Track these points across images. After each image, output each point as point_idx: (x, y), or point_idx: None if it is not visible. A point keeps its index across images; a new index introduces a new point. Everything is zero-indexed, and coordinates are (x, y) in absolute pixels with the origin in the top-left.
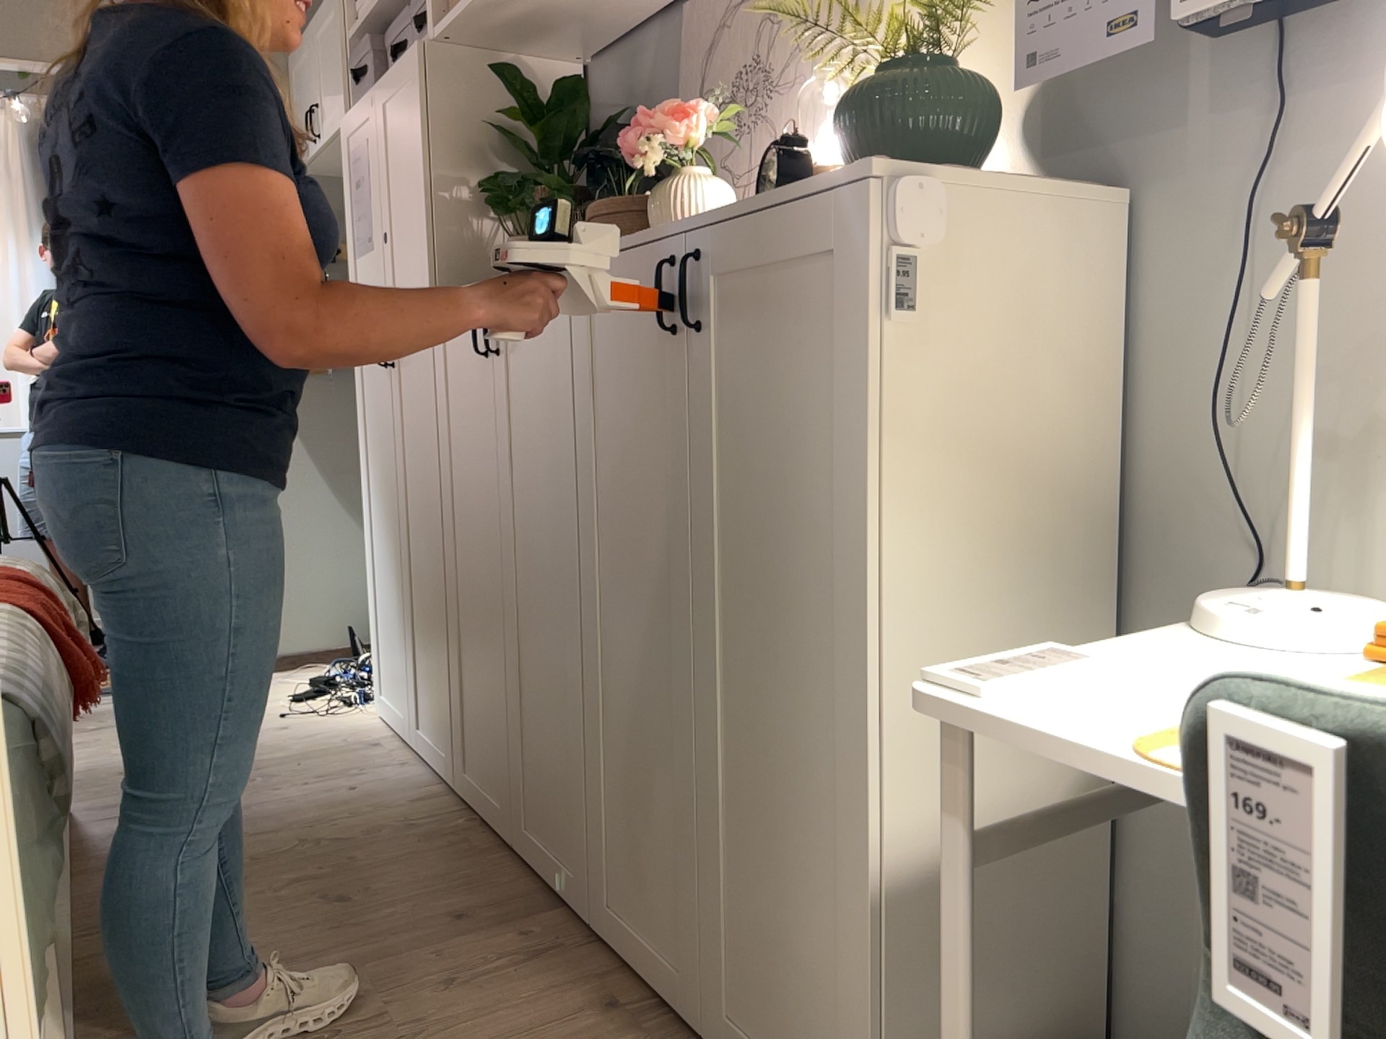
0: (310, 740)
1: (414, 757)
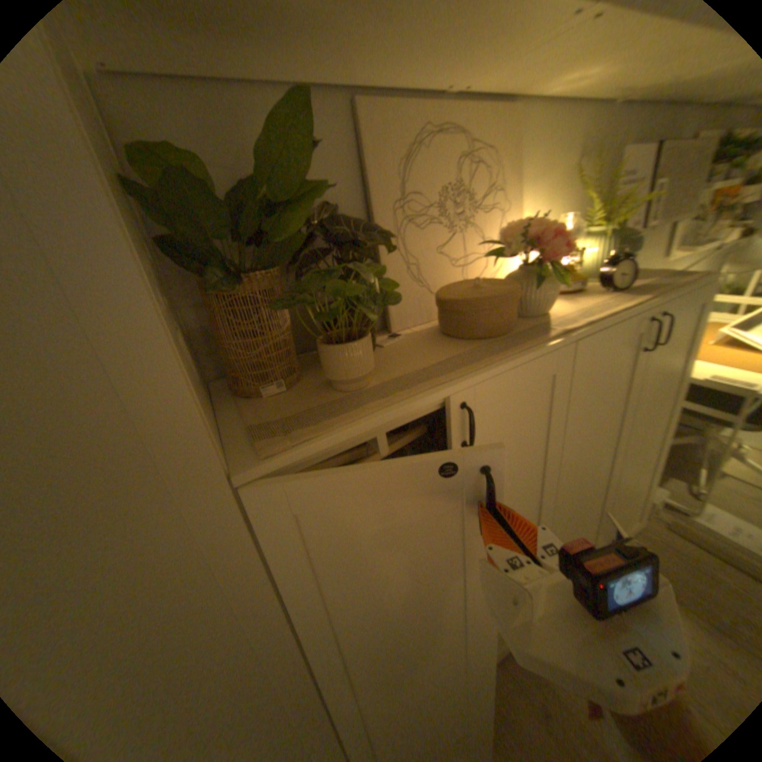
0: None
1: None
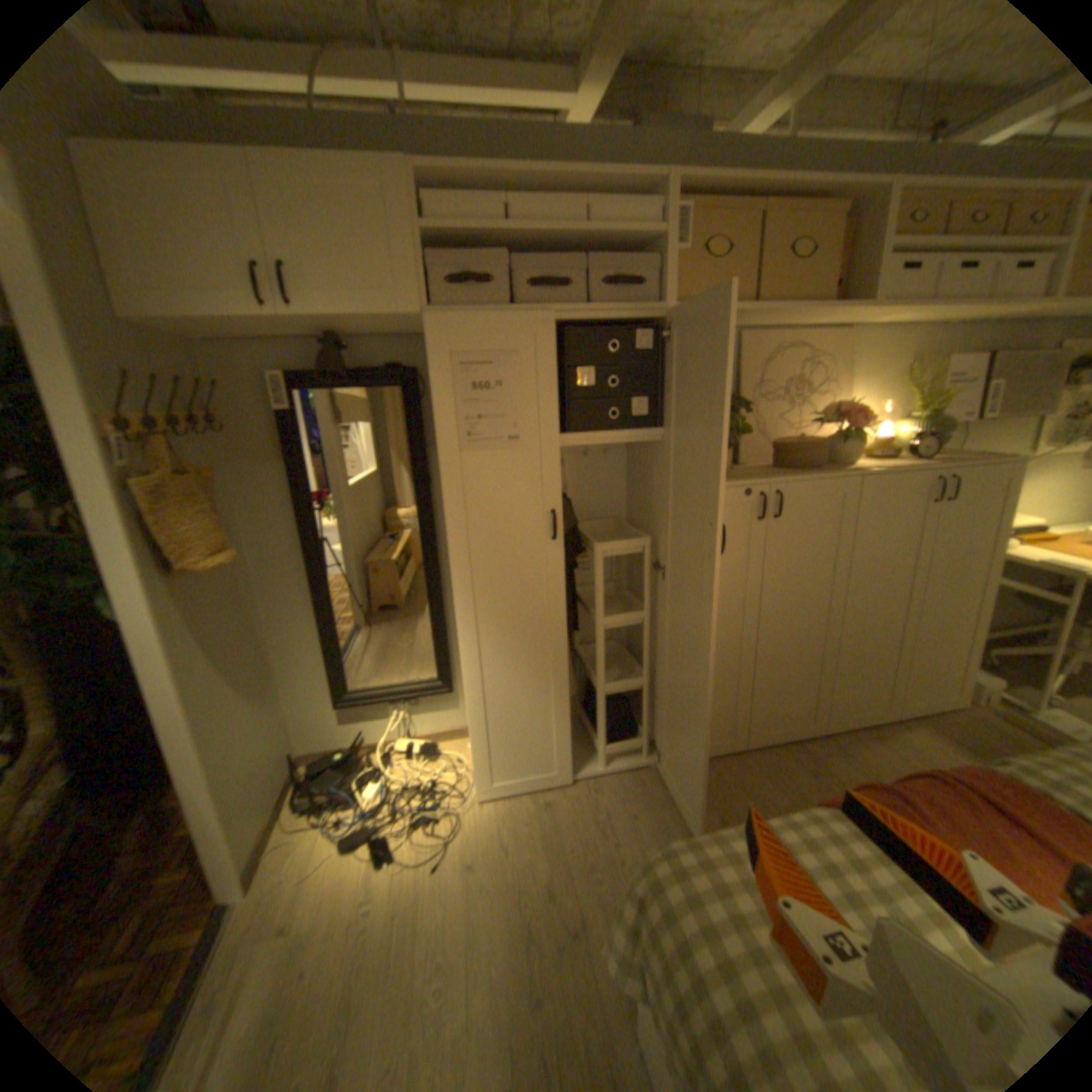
0: (514, 846)
1: (587, 784)
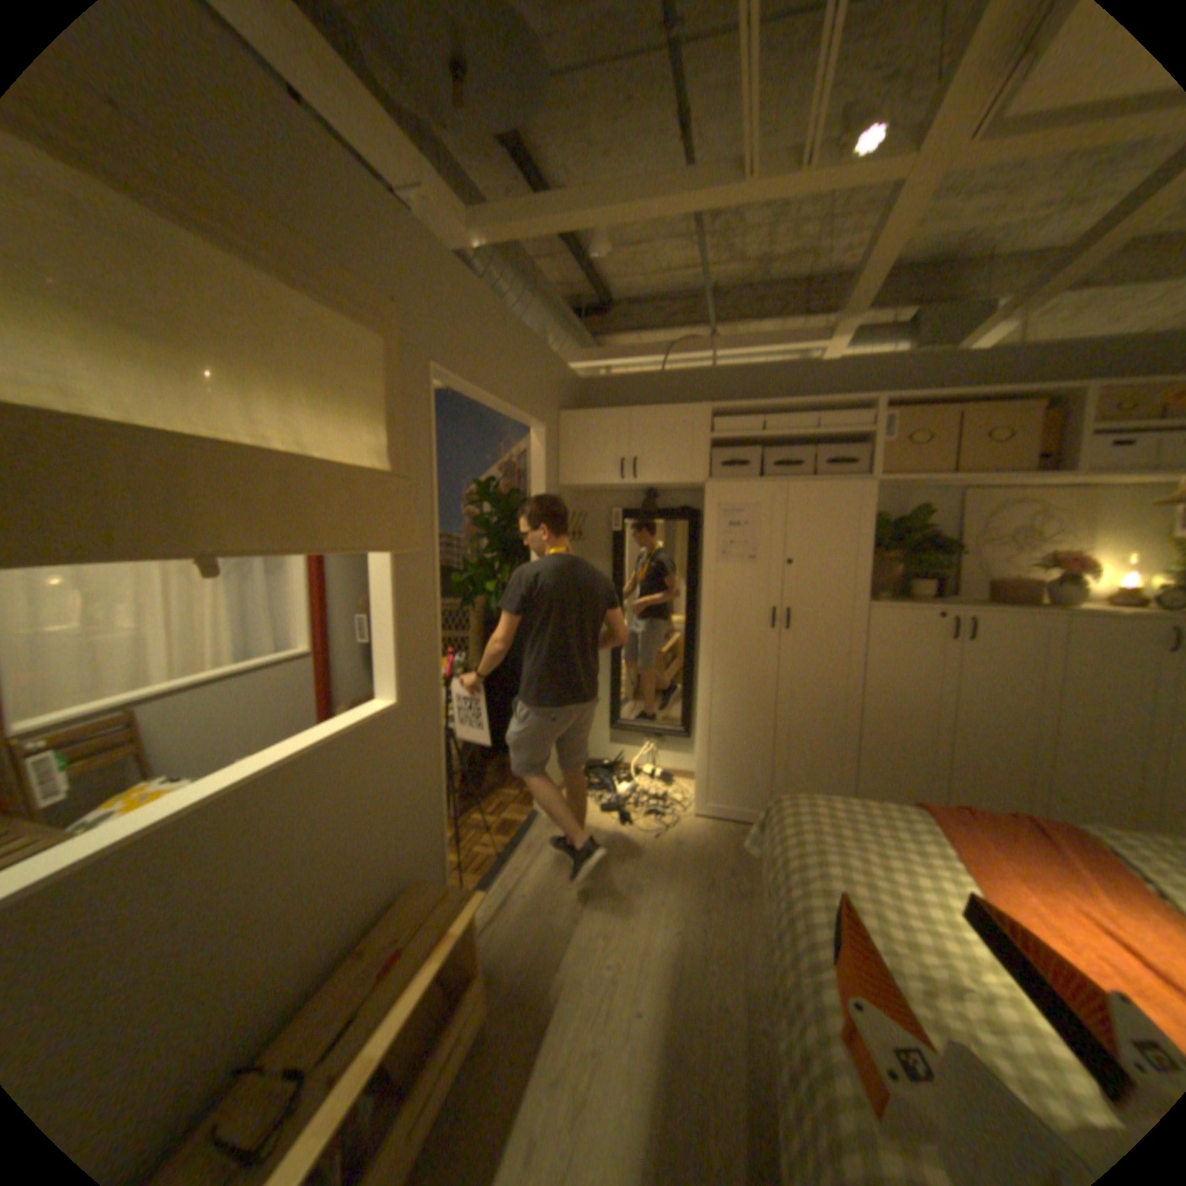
0: (713, 846)
1: None
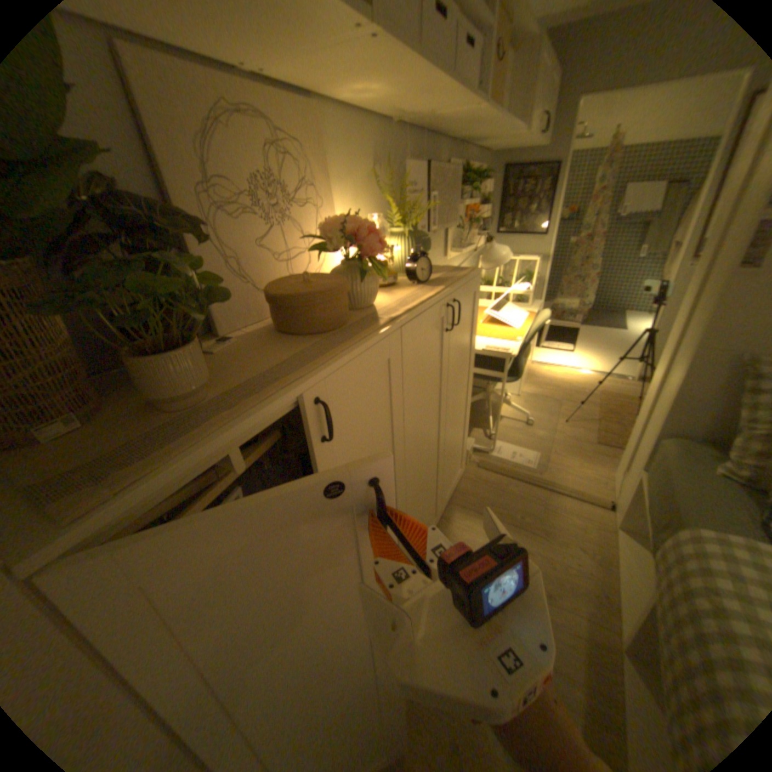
0: None
1: None
